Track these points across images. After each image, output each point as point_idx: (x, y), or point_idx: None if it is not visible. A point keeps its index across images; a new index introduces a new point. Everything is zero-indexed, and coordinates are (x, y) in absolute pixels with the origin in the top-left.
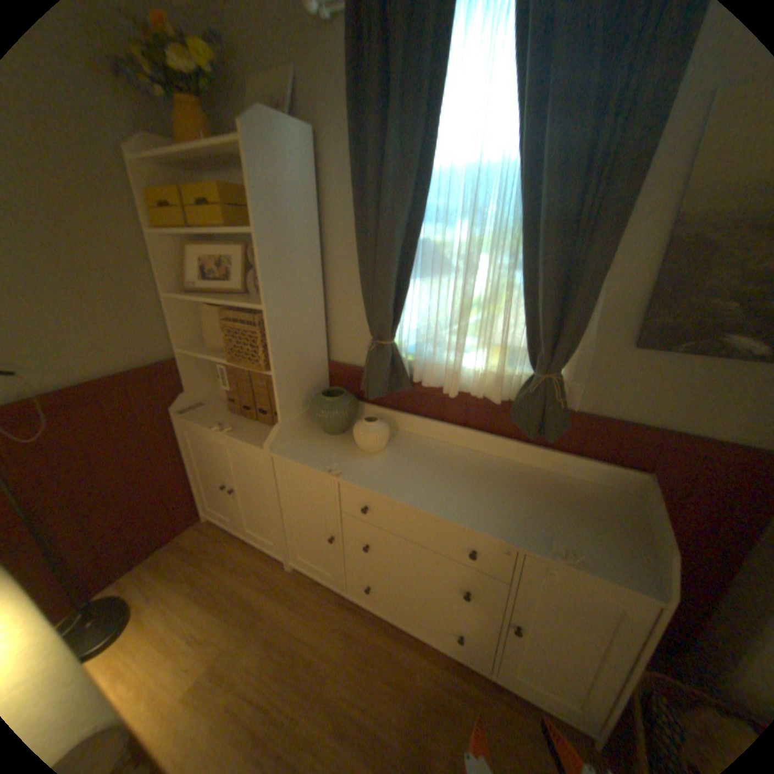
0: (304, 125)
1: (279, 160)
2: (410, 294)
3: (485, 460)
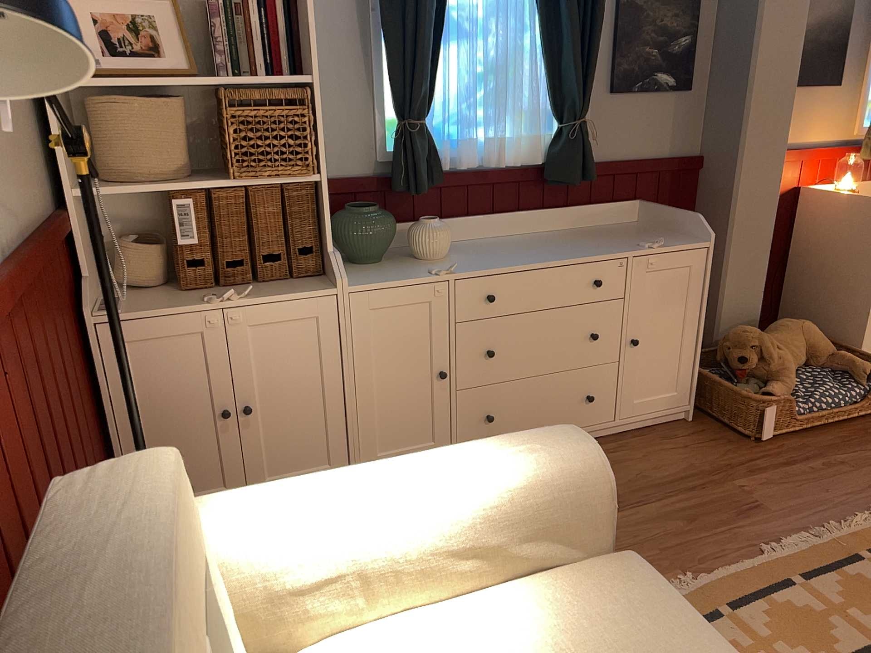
0: None
1: None
2: (438, 64)
3: (529, 238)
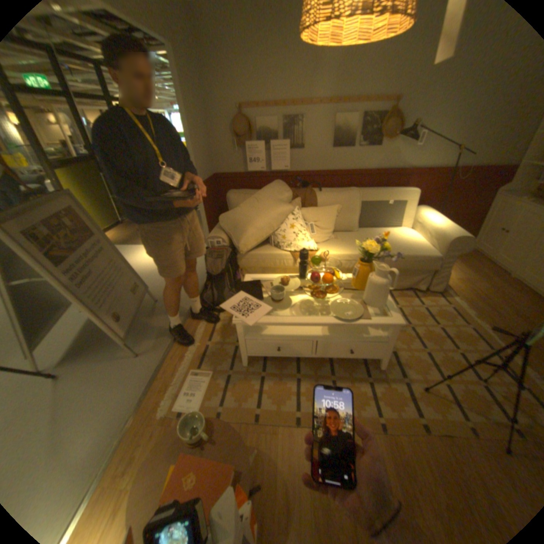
0: None
1: None
2: None
3: None
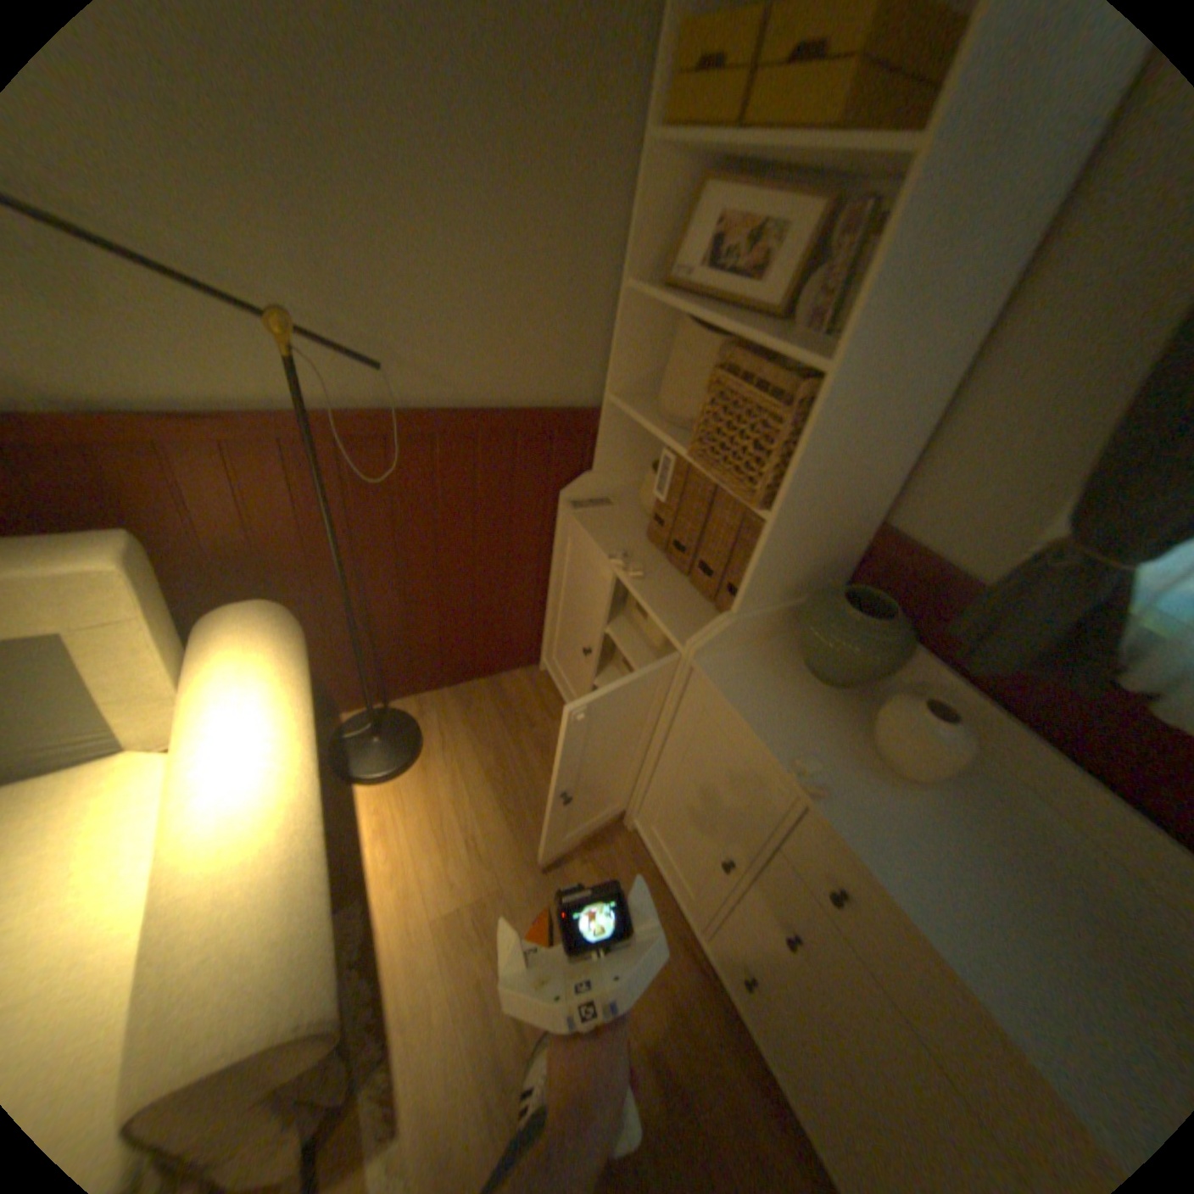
0: None
1: None
2: None
3: None
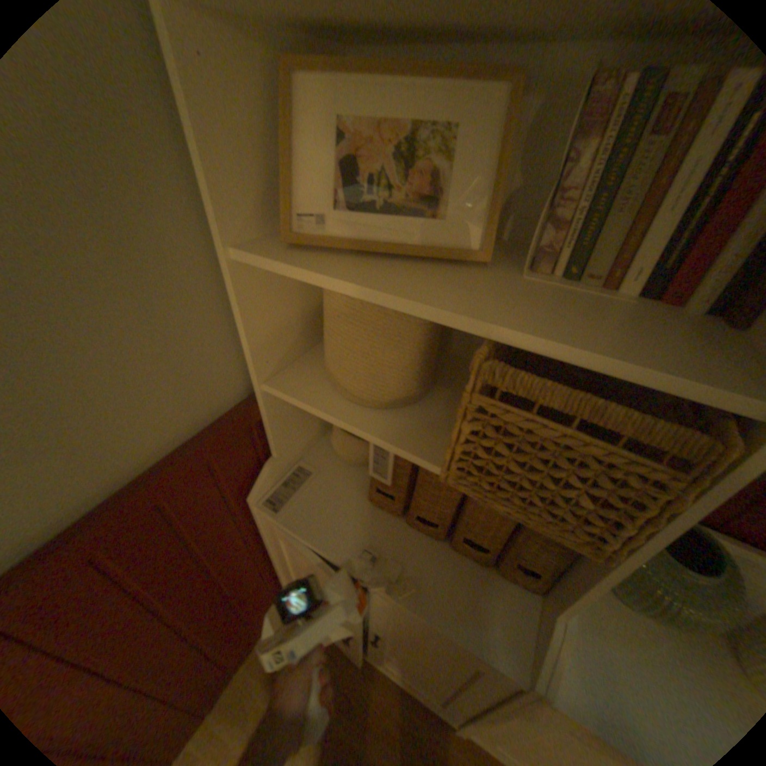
0: None
1: None
2: None
3: None
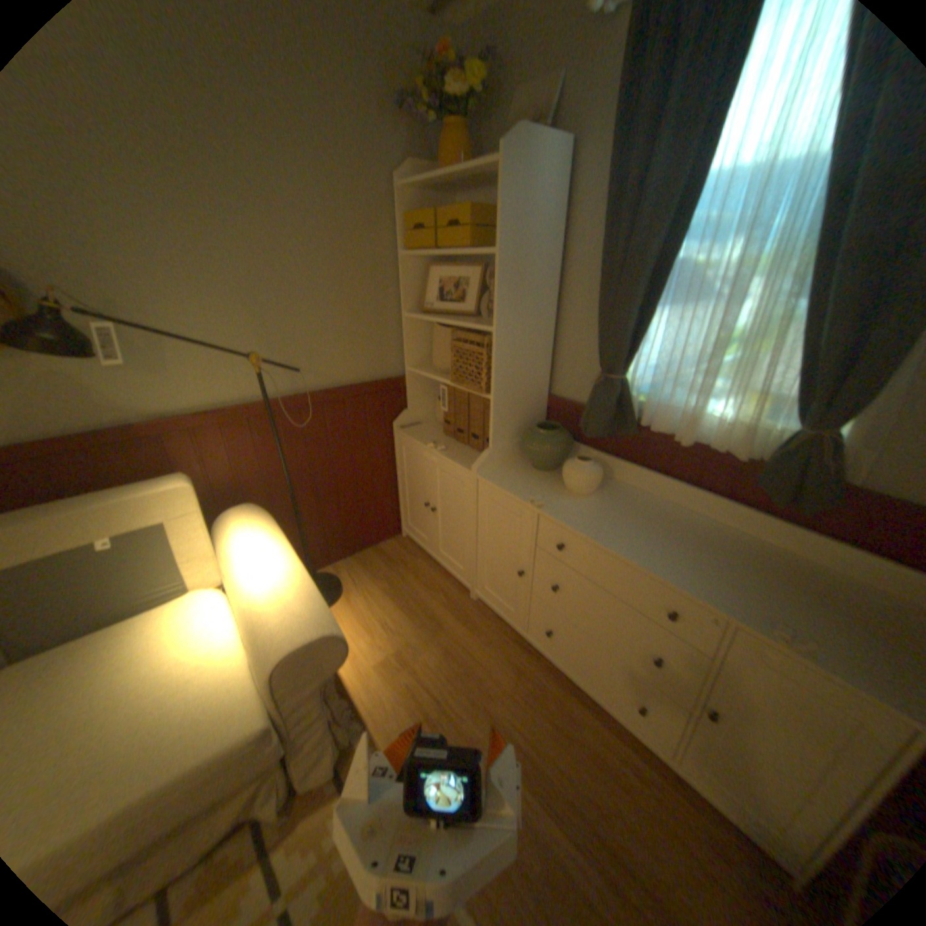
0: (565, 136)
1: (533, 177)
2: (654, 323)
3: (714, 528)
